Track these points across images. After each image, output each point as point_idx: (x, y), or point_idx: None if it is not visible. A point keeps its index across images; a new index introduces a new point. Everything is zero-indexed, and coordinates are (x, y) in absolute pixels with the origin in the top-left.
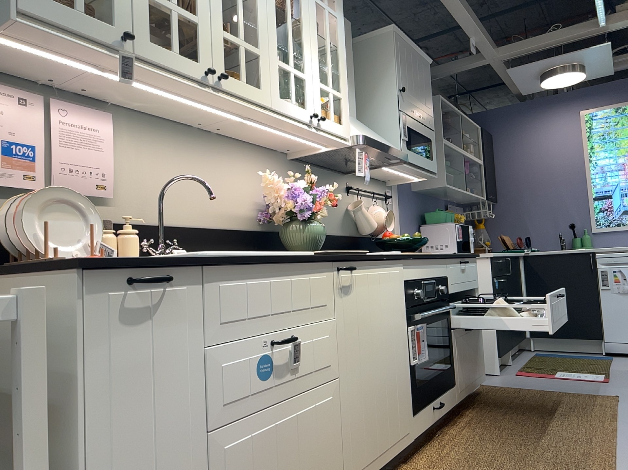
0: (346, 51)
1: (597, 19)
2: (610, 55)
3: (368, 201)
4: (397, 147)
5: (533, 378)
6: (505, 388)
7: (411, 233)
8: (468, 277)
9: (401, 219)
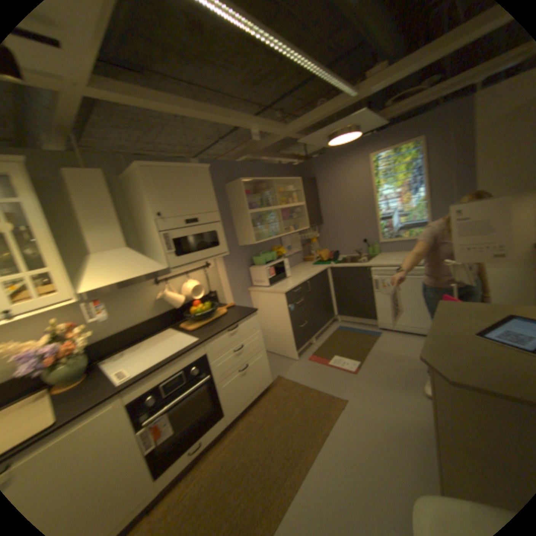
0: (98, 197)
1: (349, 91)
2: (375, 114)
3: (185, 277)
4: (156, 266)
5: (315, 366)
6: (287, 384)
7: (240, 275)
8: (241, 334)
9: (227, 272)
